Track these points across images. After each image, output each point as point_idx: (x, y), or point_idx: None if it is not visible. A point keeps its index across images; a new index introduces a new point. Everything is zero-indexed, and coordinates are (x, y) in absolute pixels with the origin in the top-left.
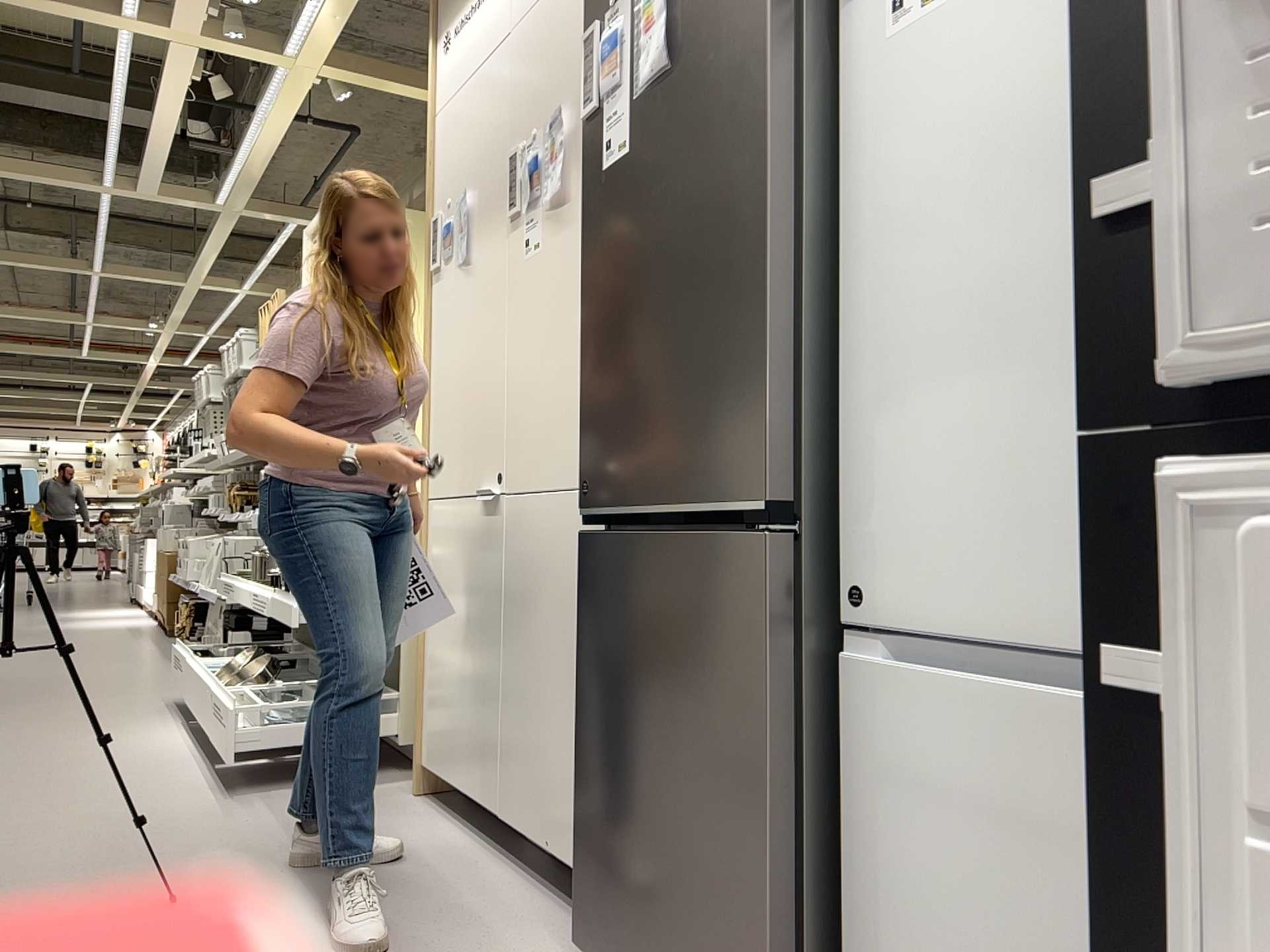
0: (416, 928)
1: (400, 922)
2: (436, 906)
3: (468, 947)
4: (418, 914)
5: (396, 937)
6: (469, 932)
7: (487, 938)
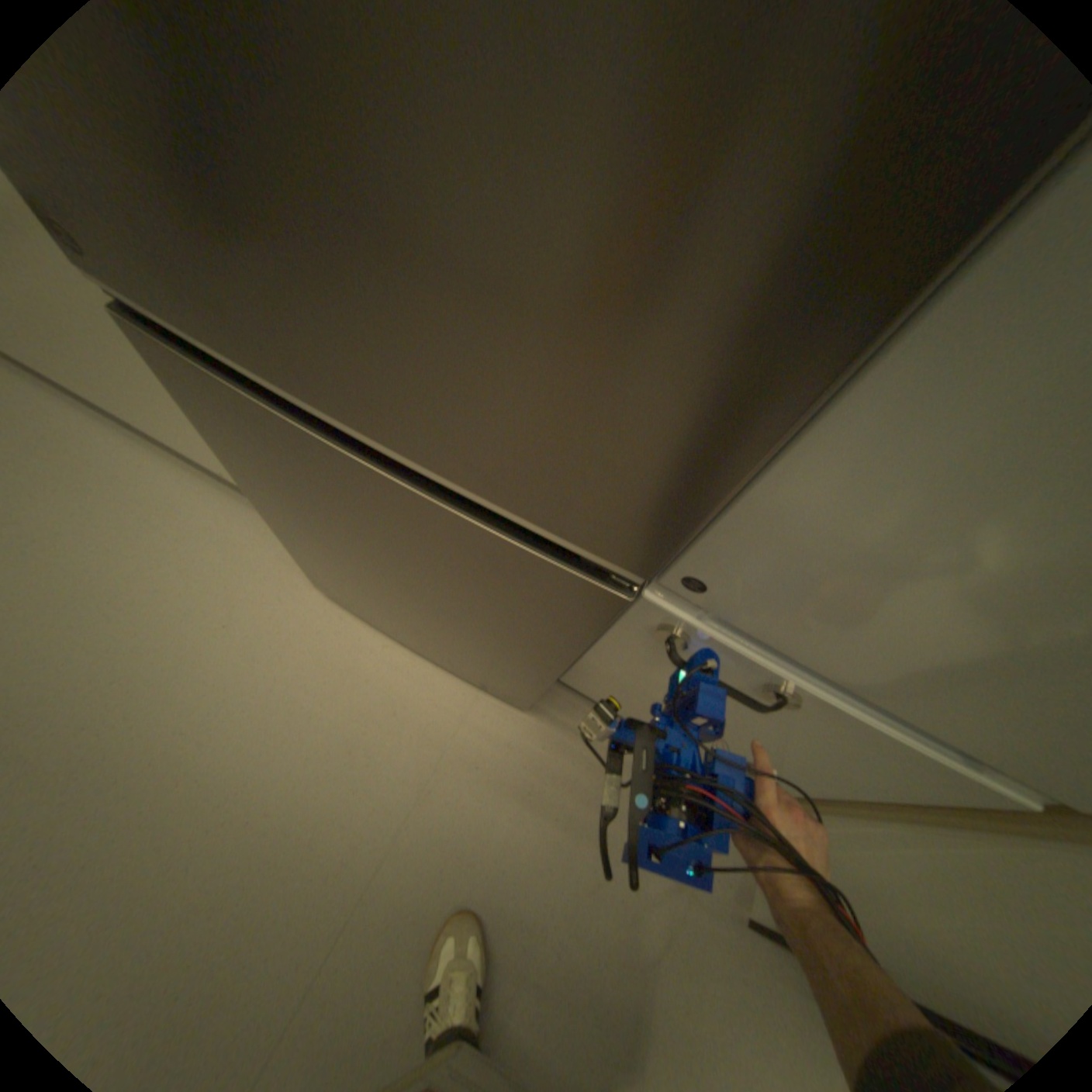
0: (146, 591)
1: (123, 588)
2: (142, 550)
3: (215, 598)
4: (133, 569)
5: (137, 611)
6: (200, 576)
7: (222, 578)
